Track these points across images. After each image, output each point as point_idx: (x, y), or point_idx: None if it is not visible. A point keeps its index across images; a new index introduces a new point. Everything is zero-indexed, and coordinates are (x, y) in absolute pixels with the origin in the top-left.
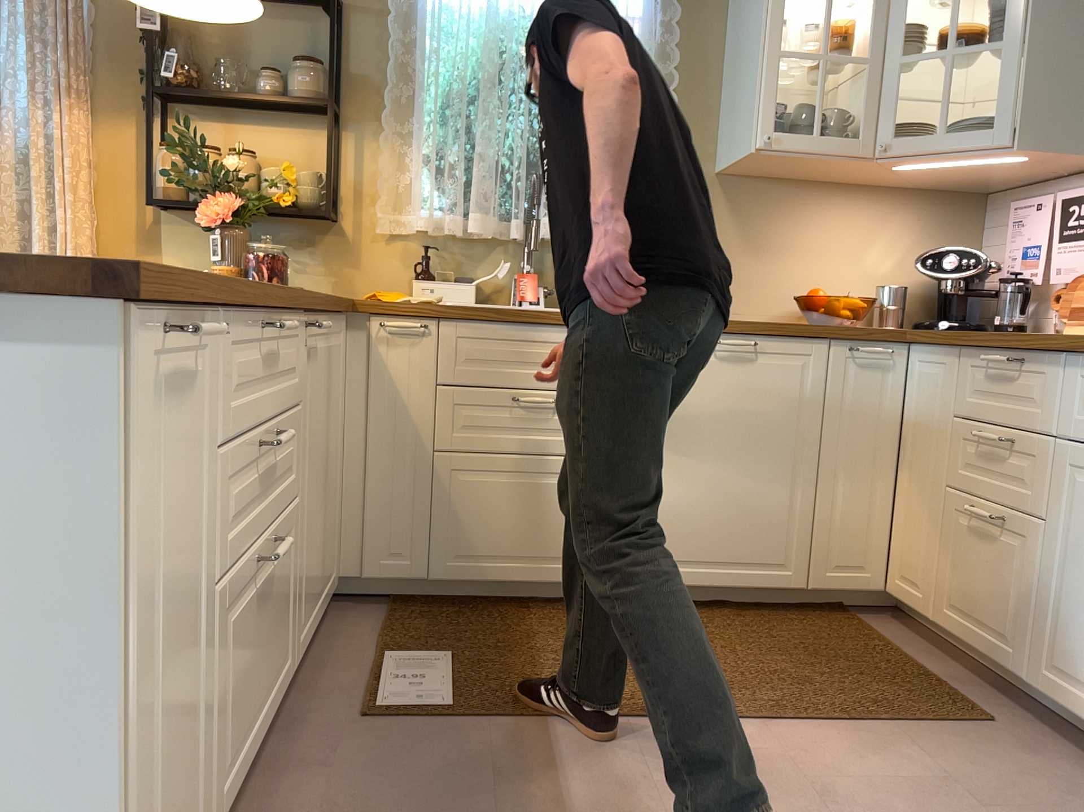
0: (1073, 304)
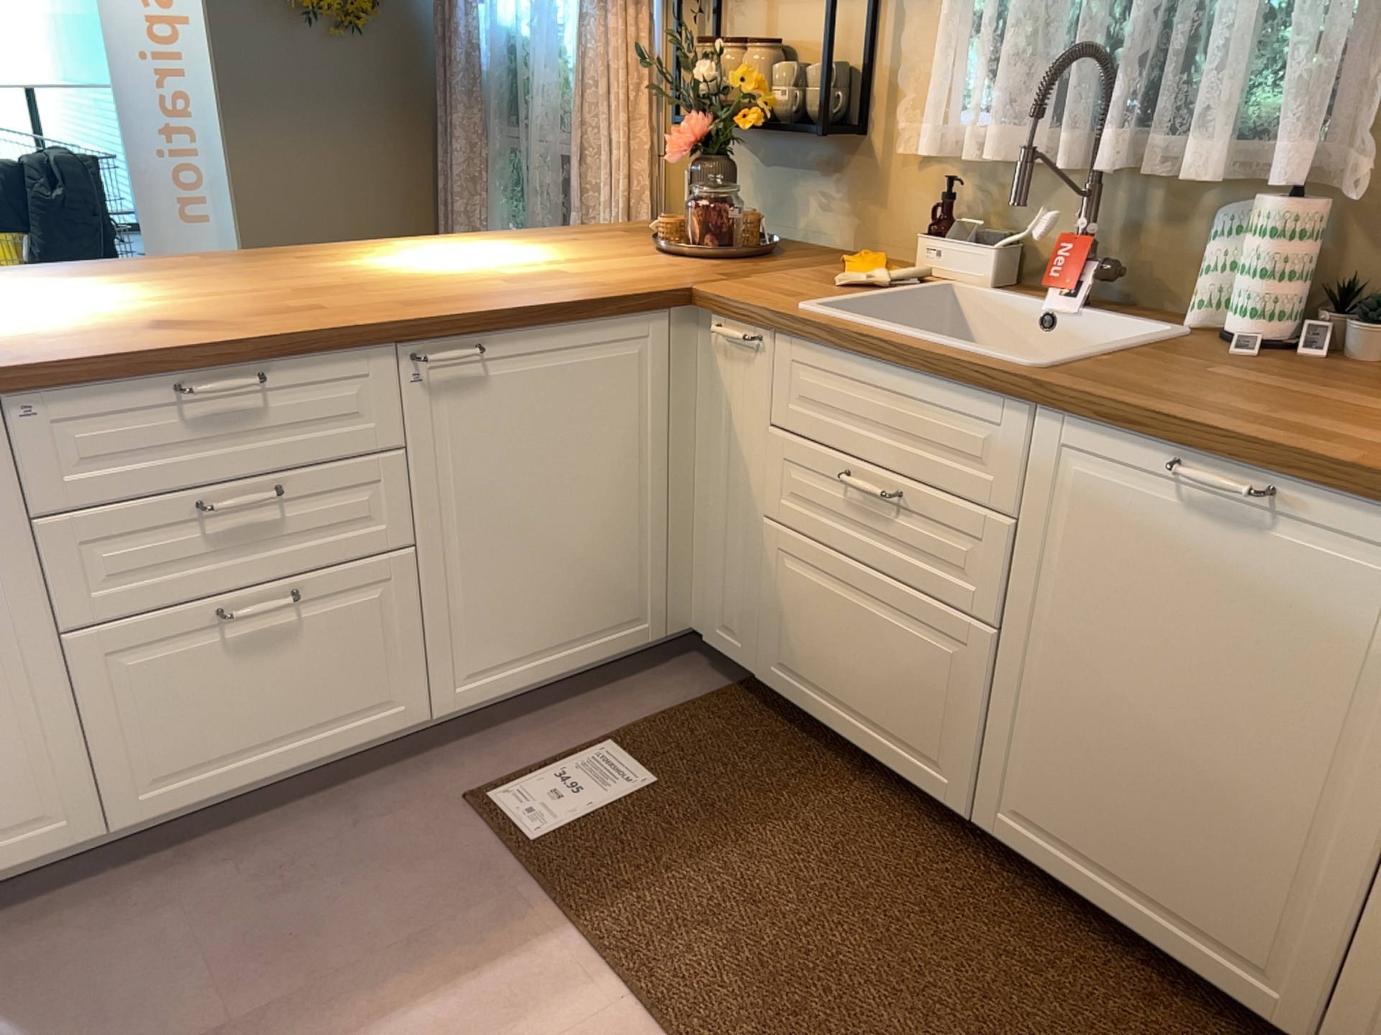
0: None
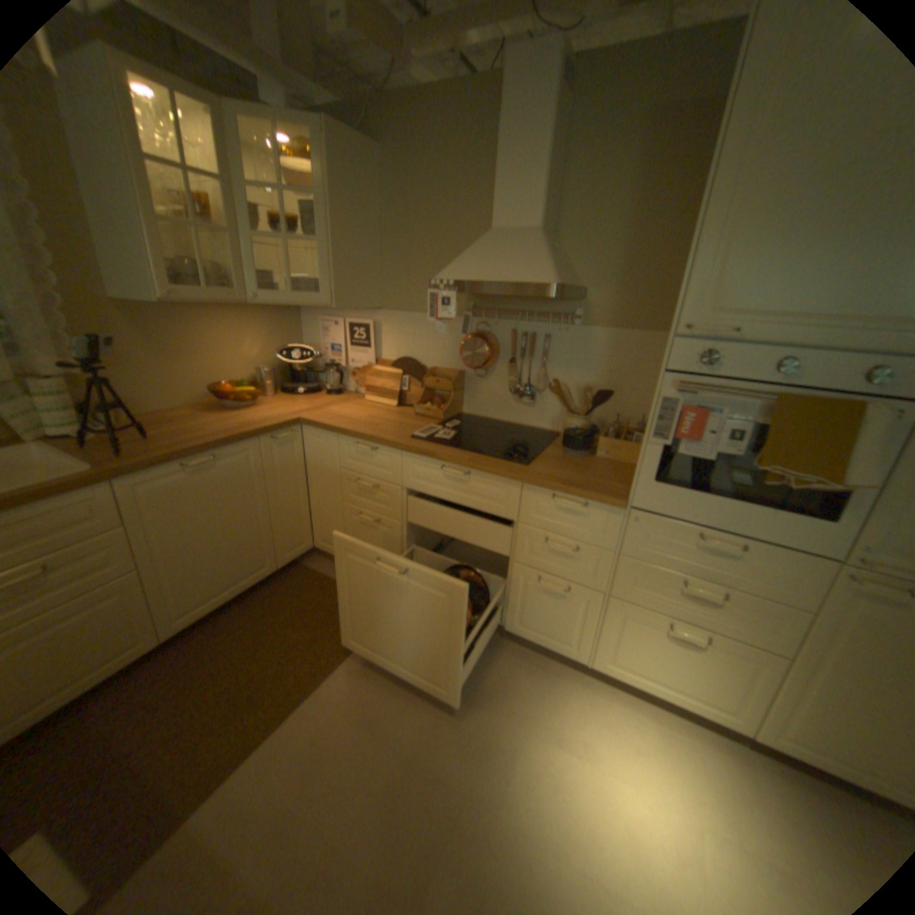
0: (363, 380)
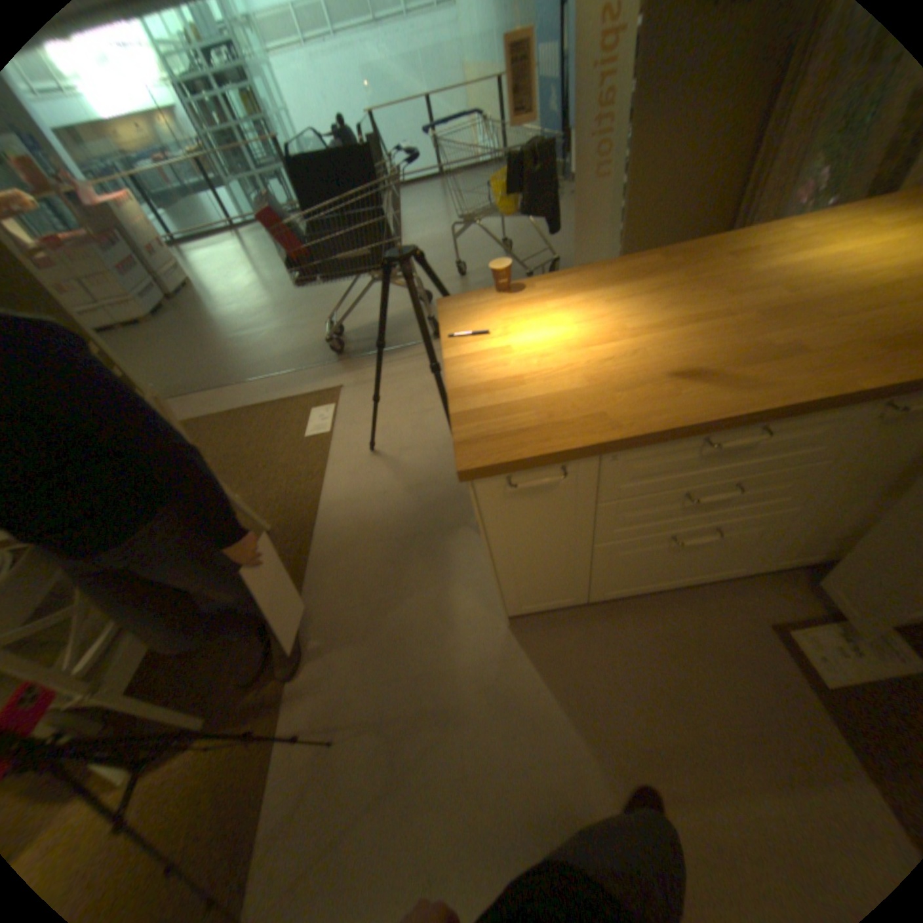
0: None
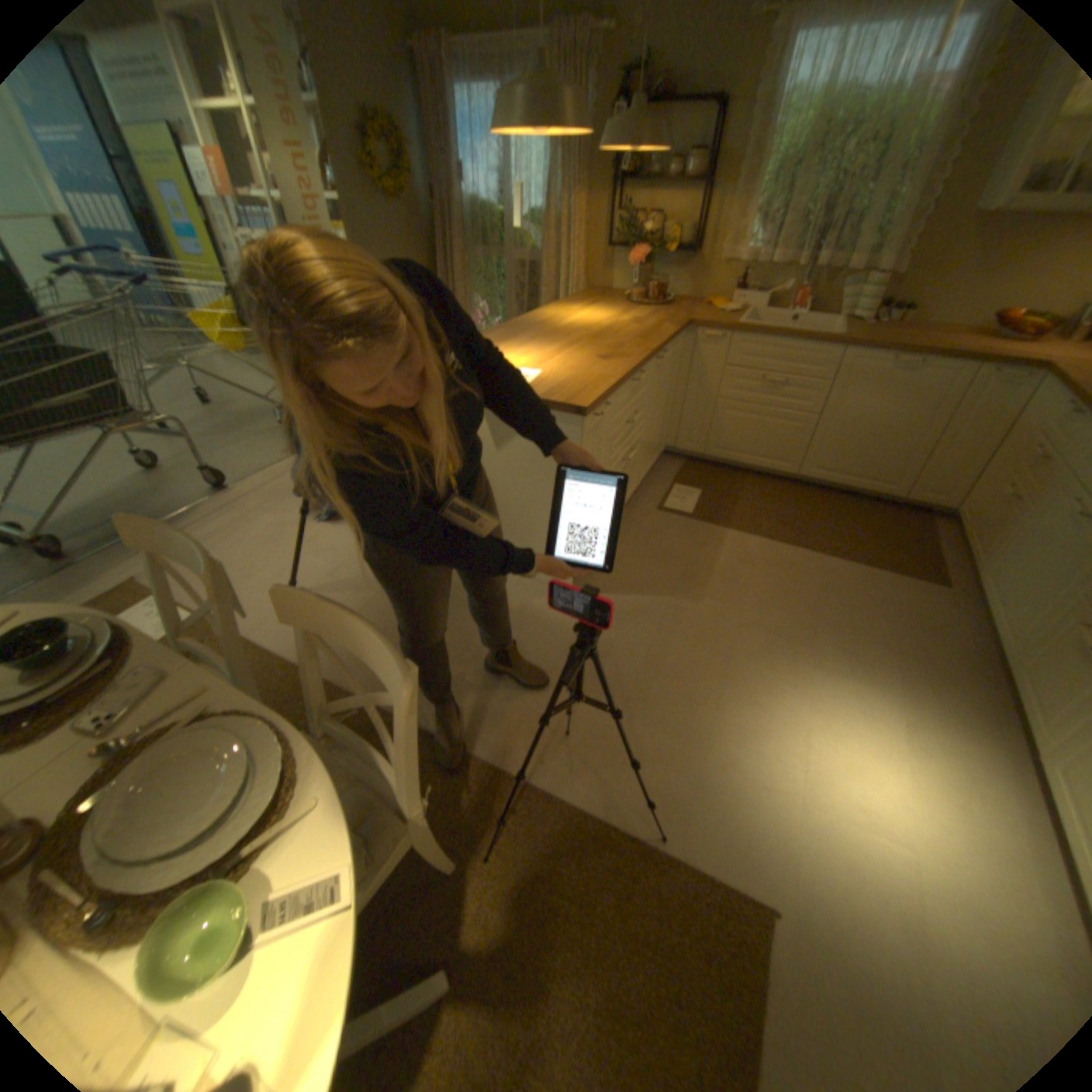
0: None
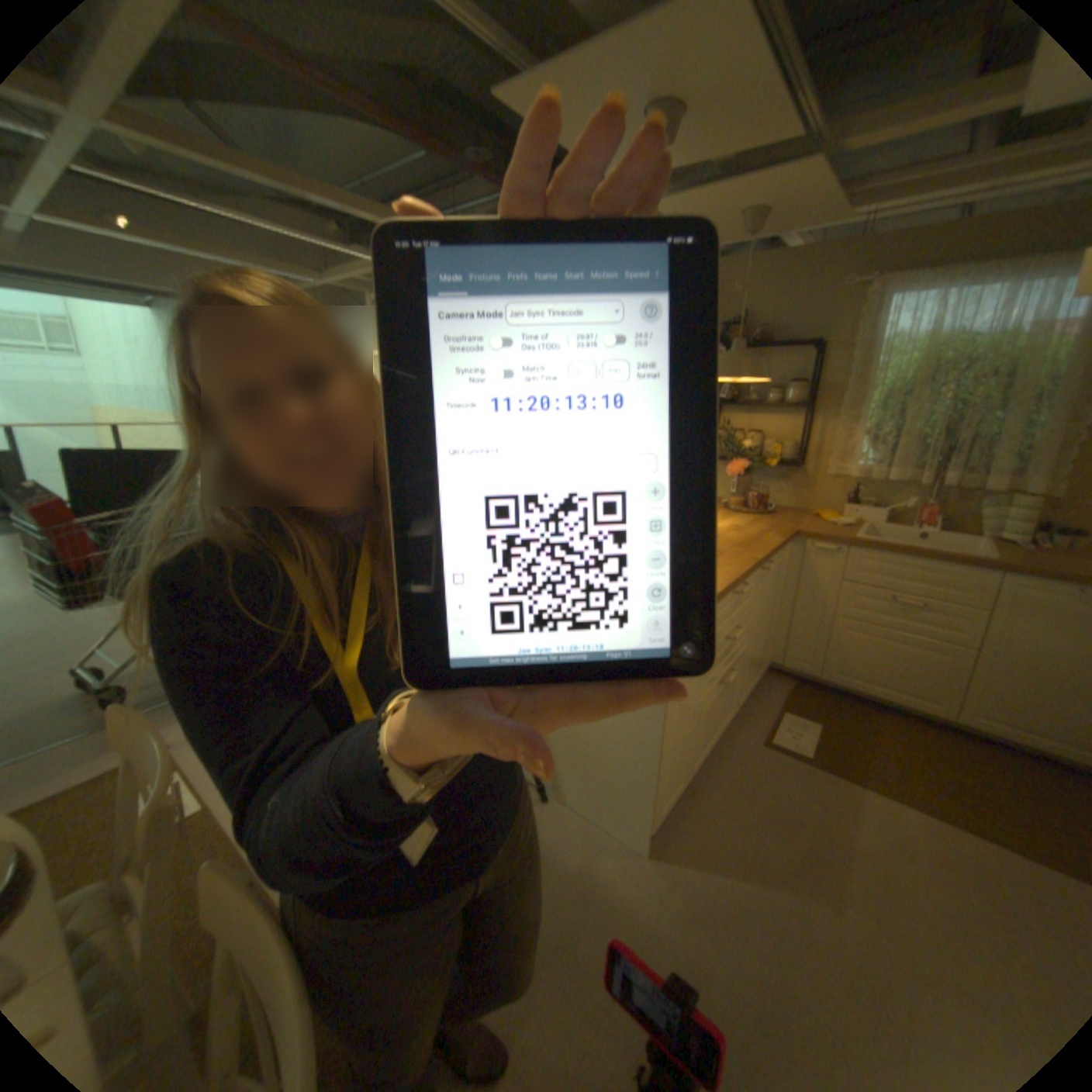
0: None
